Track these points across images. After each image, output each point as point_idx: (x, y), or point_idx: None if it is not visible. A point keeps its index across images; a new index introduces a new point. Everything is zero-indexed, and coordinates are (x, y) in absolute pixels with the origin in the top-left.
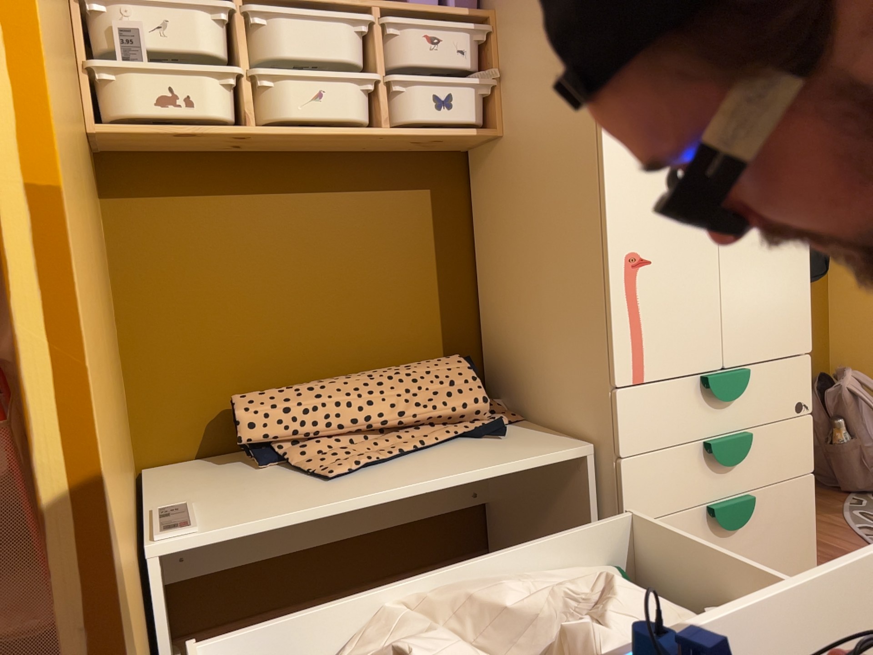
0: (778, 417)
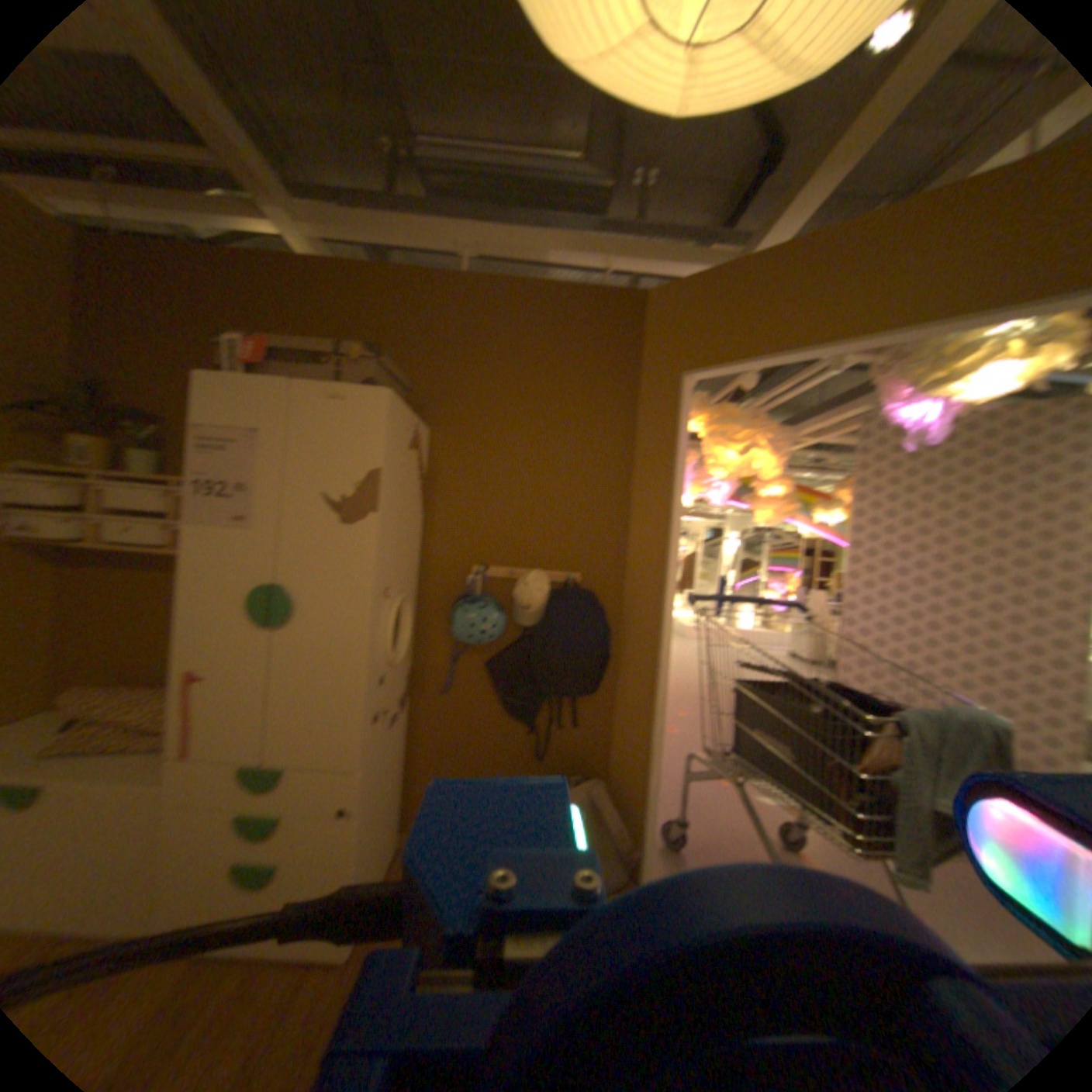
0: (311, 820)
